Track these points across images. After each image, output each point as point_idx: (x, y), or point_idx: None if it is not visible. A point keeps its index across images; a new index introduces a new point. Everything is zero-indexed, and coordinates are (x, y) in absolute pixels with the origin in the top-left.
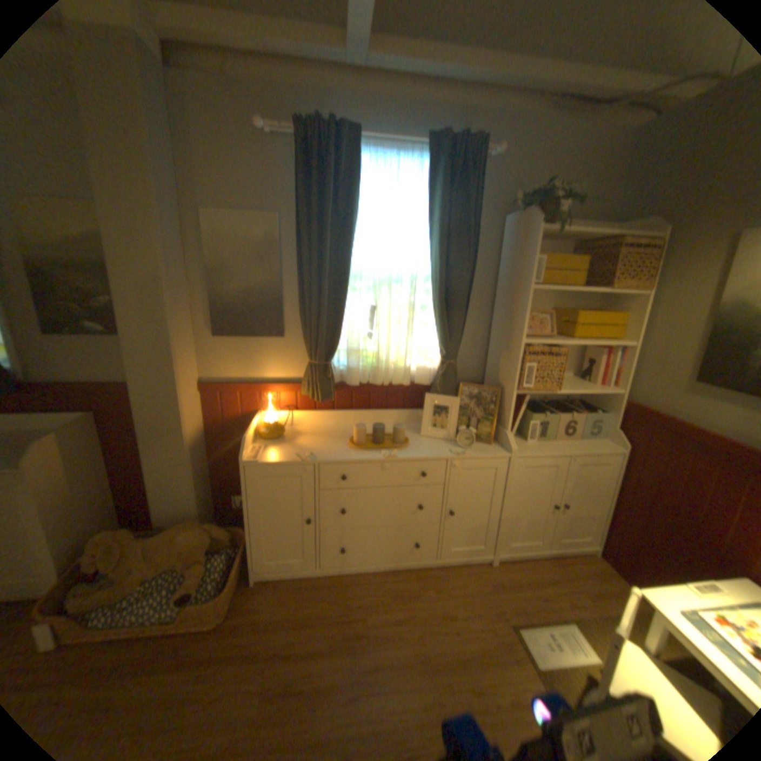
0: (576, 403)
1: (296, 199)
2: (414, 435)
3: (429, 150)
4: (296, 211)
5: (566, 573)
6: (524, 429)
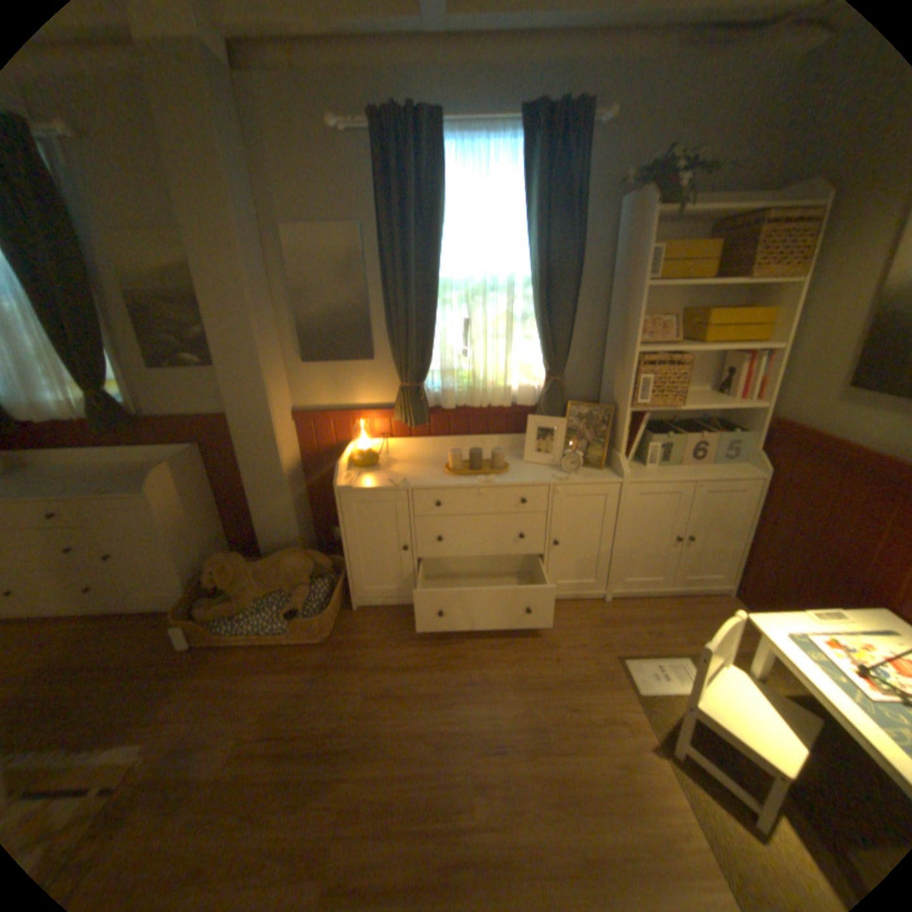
0: (713, 422)
1: (375, 203)
2: (516, 461)
3: (524, 125)
4: (376, 216)
5: (690, 610)
6: (644, 452)
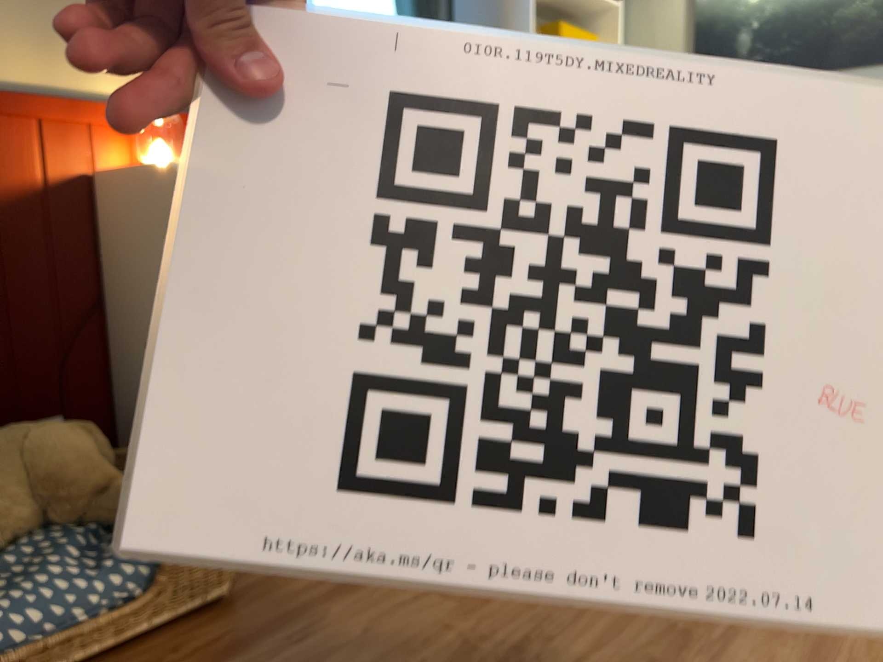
0: None
1: None
2: None
3: None
4: None
5: None
6: None
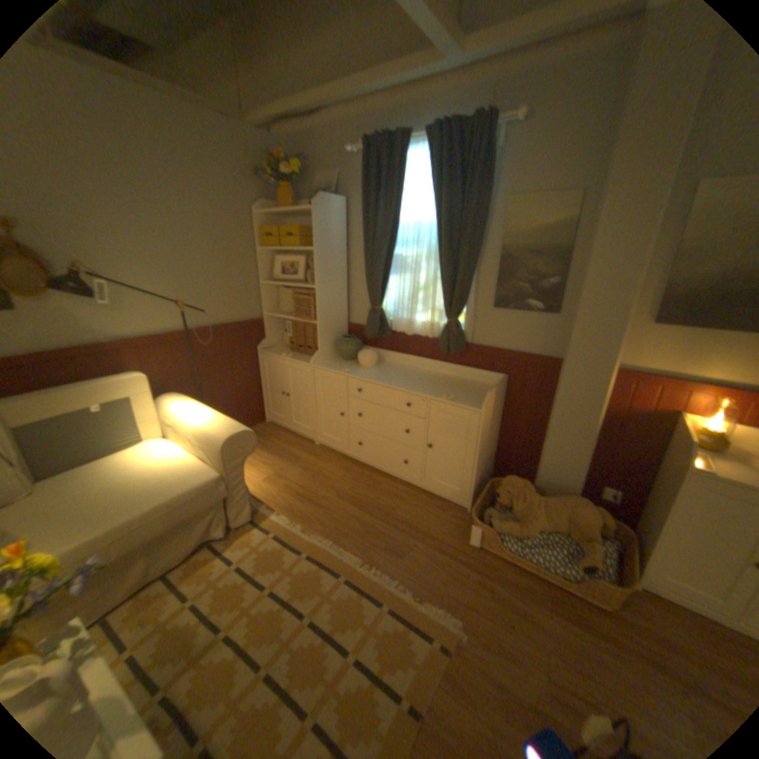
0: None
1: None
2: None
3: None
4: None
5: None
6: None
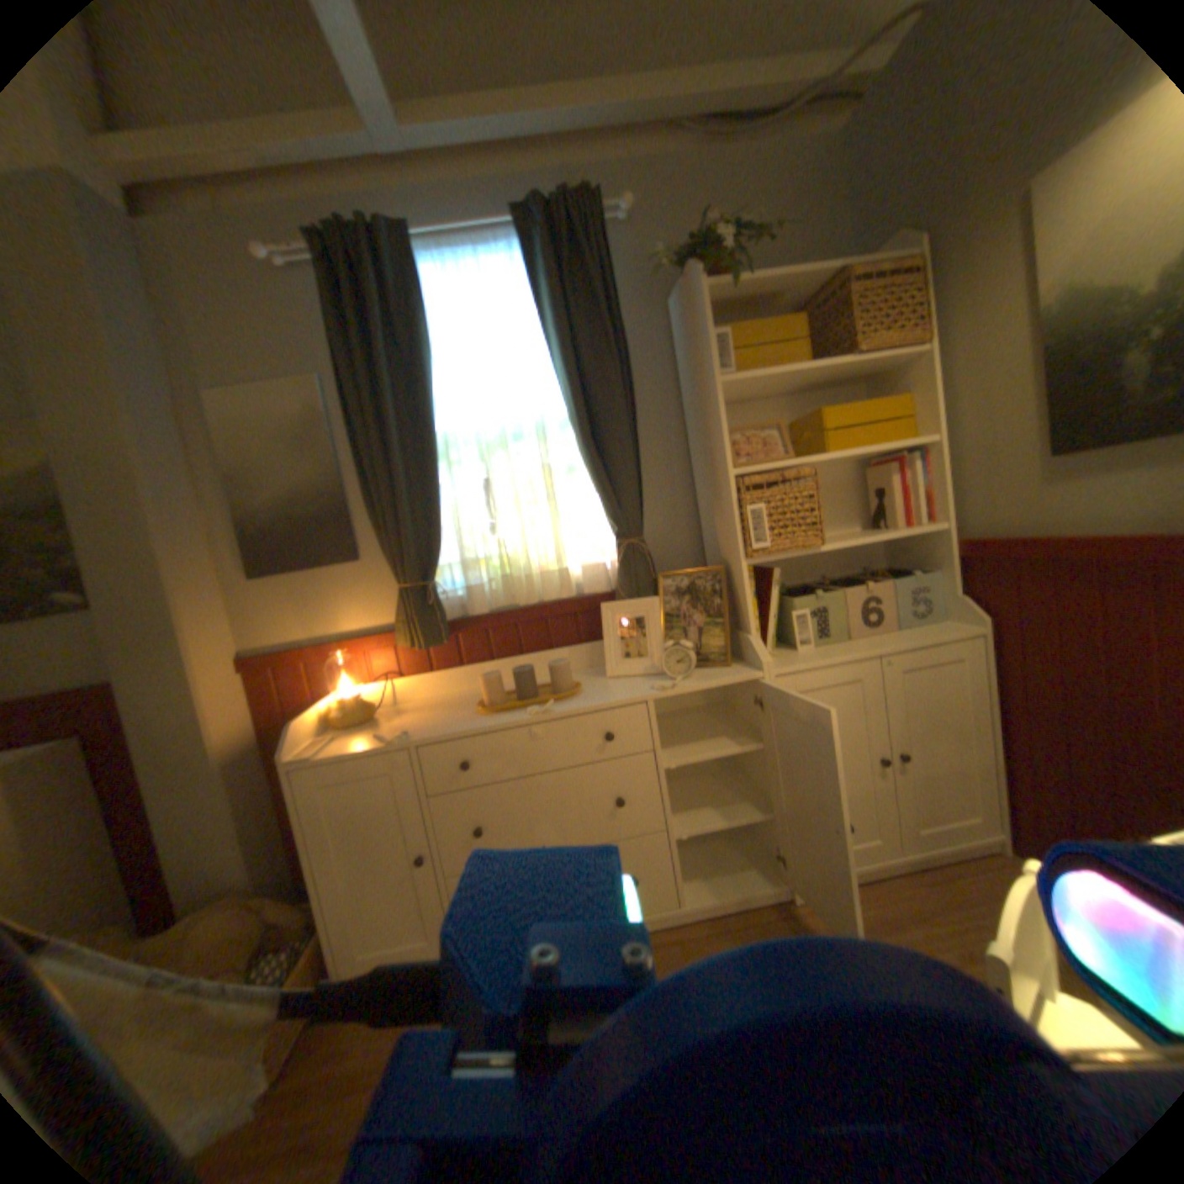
0: (879, 572)
1: (328, 340)
2: (597, 678)
3: (520, 232)
4: (331, 356)
5: (945, 892)
6: (789, 630)
